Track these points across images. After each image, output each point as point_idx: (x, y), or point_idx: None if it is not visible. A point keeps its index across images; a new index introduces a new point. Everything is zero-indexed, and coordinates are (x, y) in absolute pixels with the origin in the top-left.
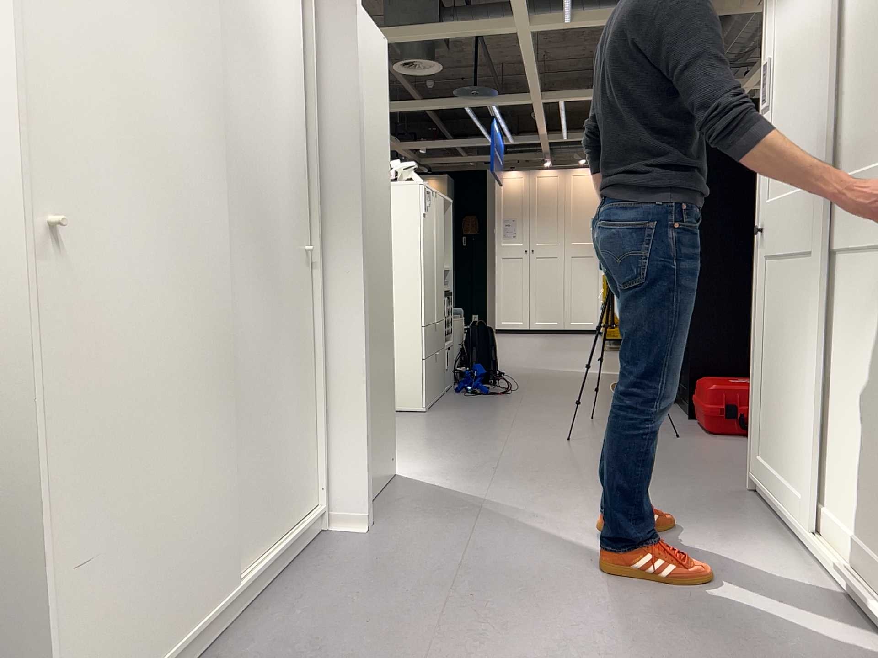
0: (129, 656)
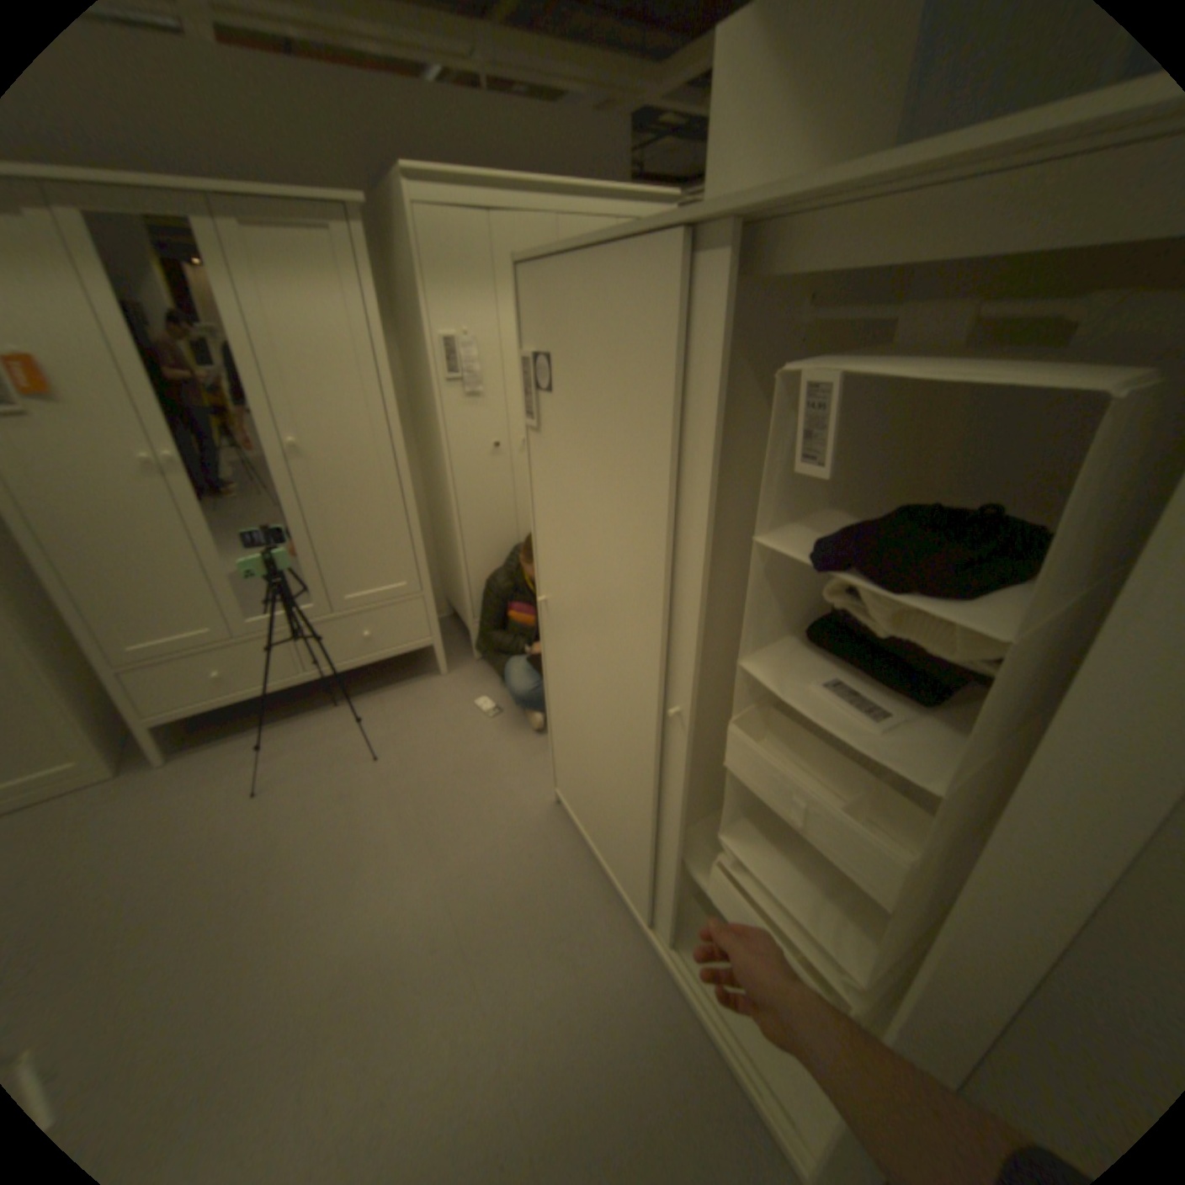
0: (557, 783)
